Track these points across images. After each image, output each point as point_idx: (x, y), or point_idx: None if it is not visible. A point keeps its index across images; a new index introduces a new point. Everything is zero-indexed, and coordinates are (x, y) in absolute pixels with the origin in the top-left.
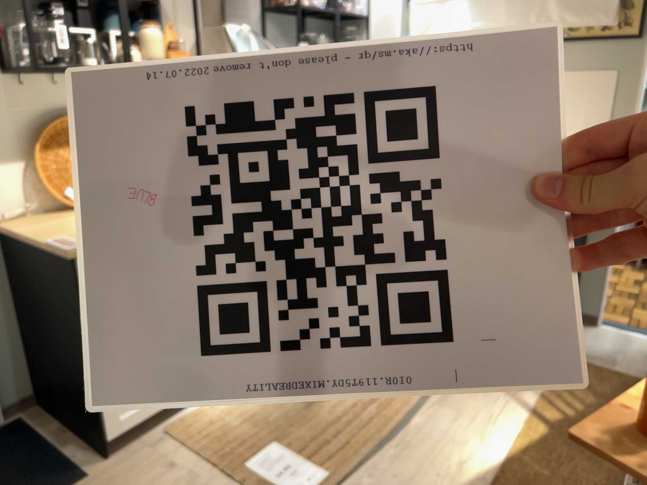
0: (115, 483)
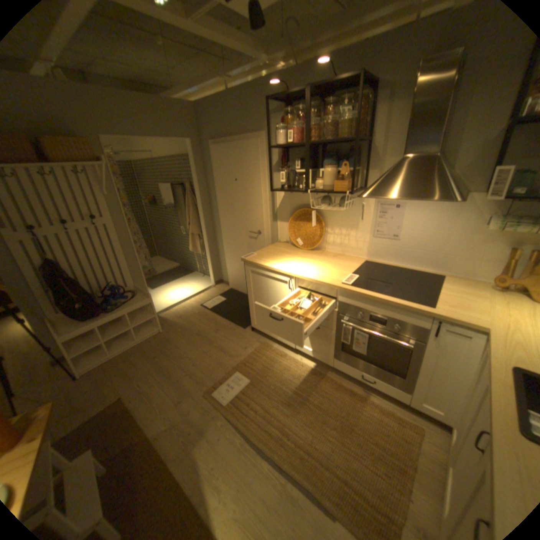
0: (240, 336)
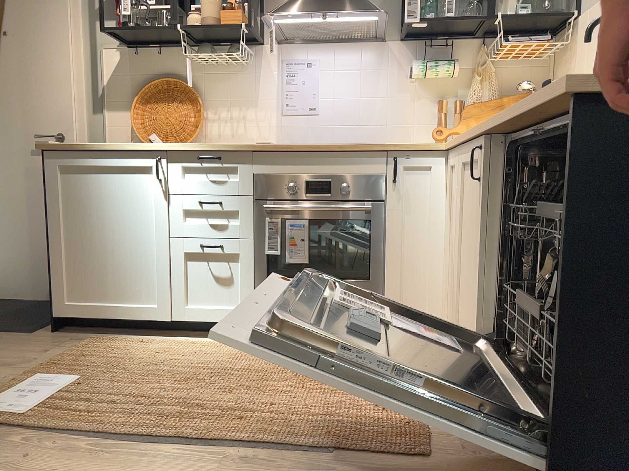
0: (23, 342)
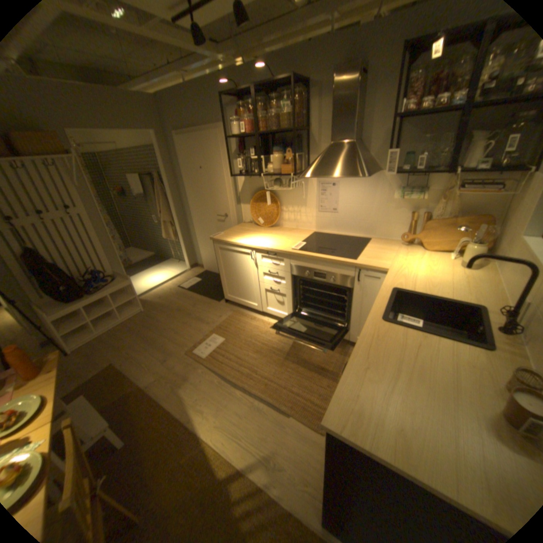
0: (215, 307)
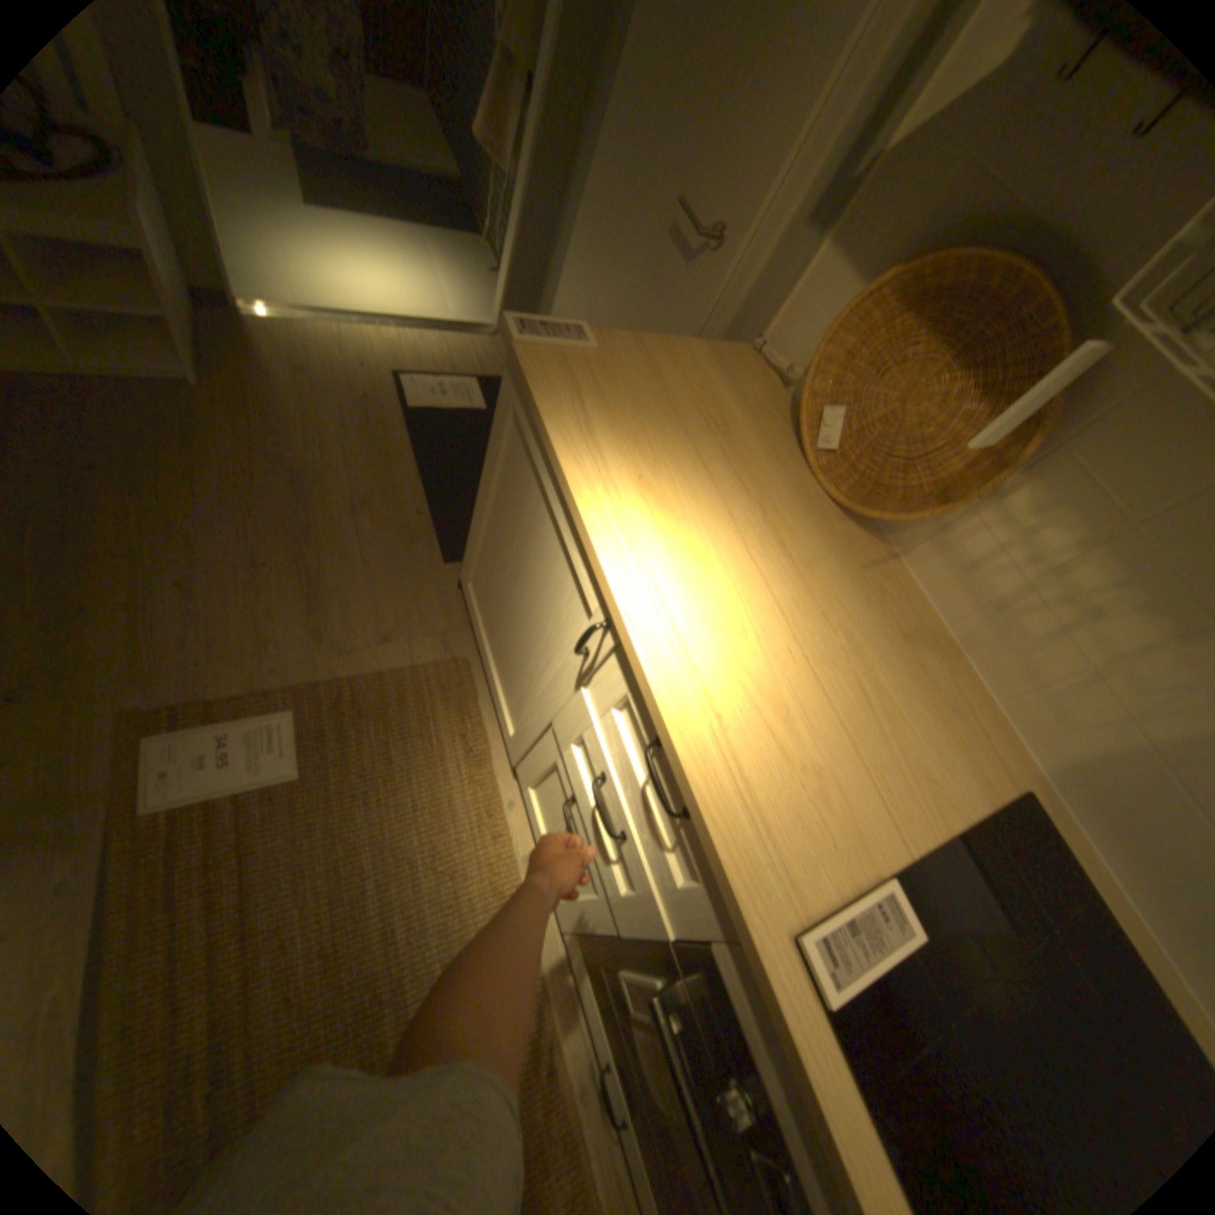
0: (410, 580)
